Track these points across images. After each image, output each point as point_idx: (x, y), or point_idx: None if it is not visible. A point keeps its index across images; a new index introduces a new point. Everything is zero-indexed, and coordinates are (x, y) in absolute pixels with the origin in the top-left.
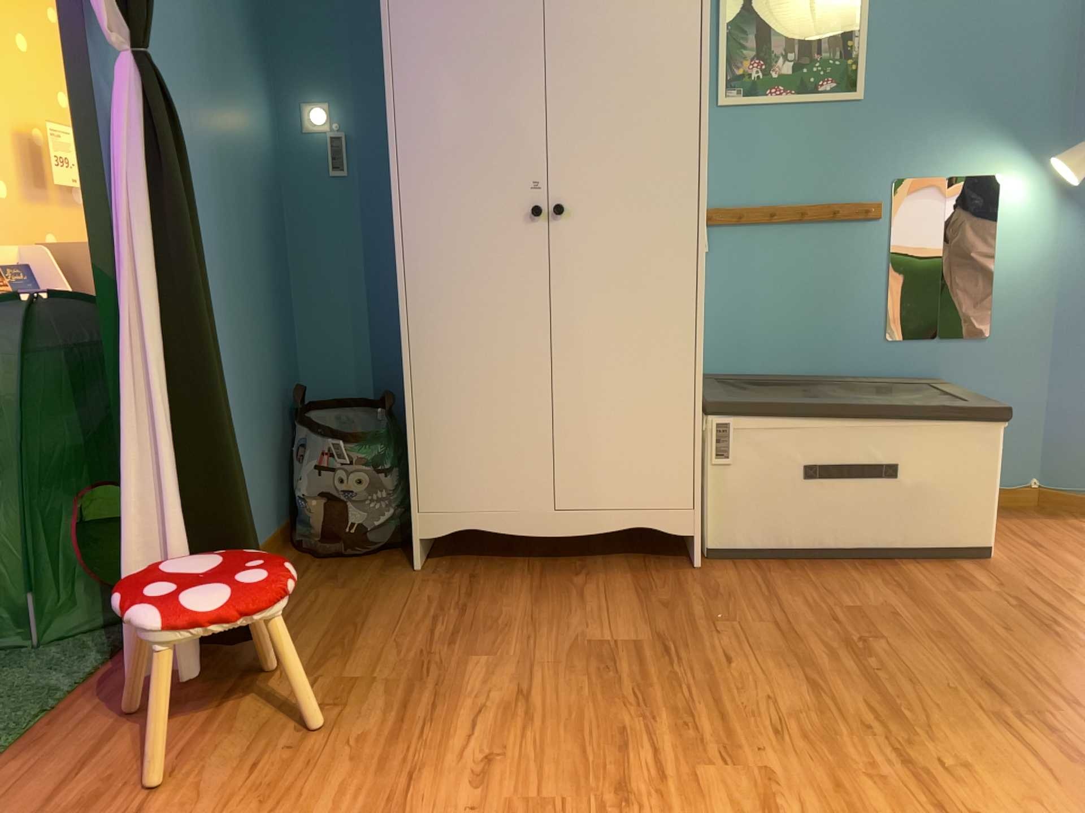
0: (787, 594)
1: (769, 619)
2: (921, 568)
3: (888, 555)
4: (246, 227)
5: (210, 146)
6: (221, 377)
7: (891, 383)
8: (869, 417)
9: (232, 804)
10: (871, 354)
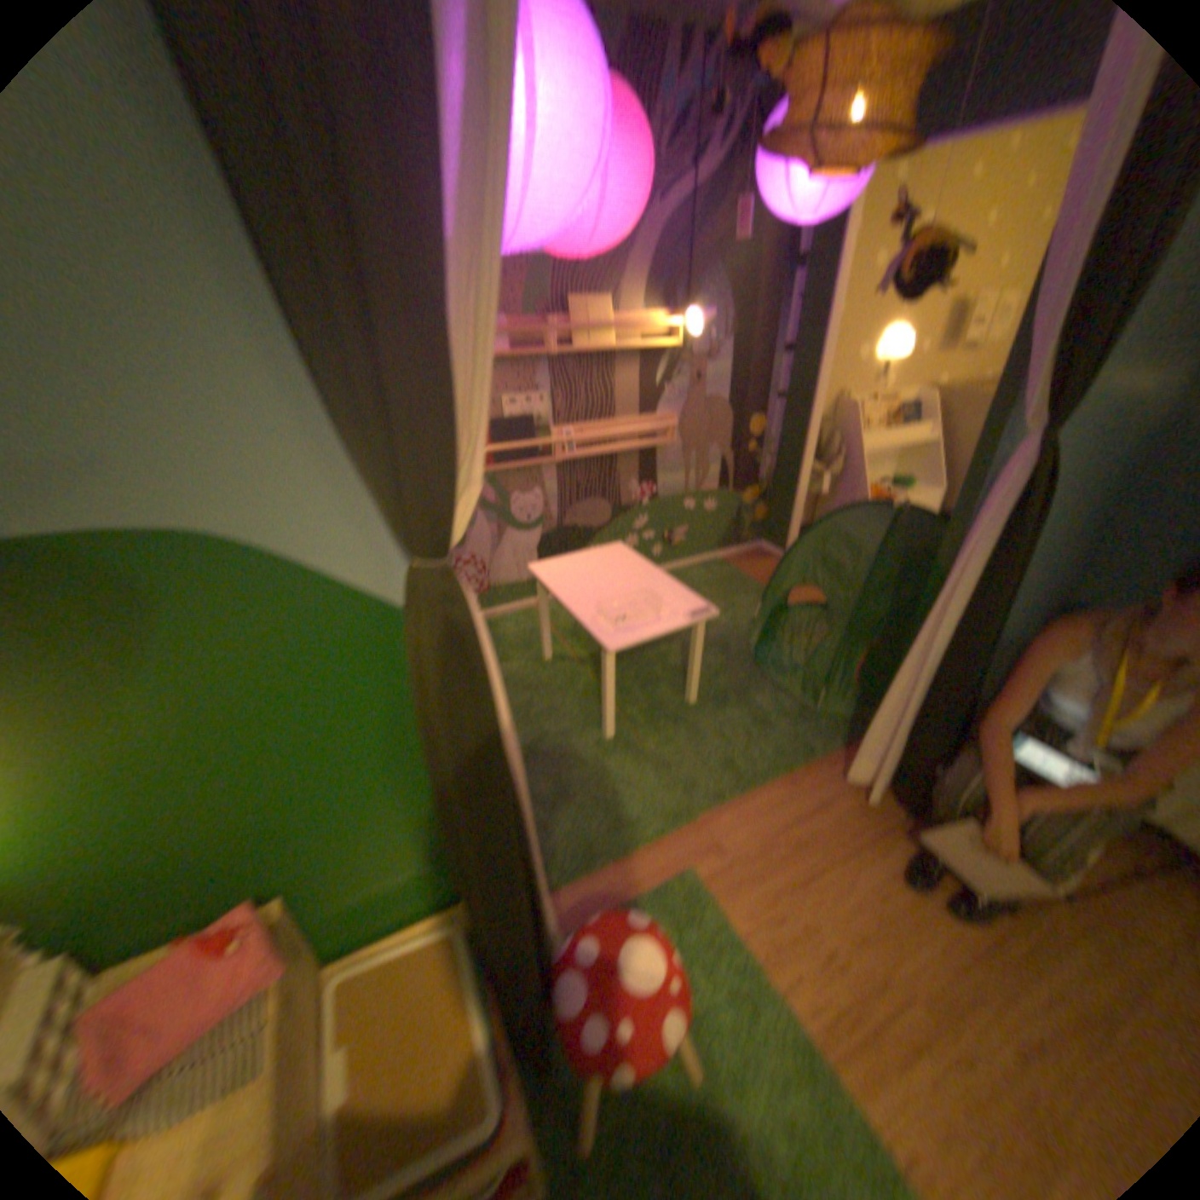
0: None
1: None
2: None
3: None
4: (1085, 502)
5: (1085, 449)
6: (990, 660)
7: None
8: None
9: (868, 919)
10: None
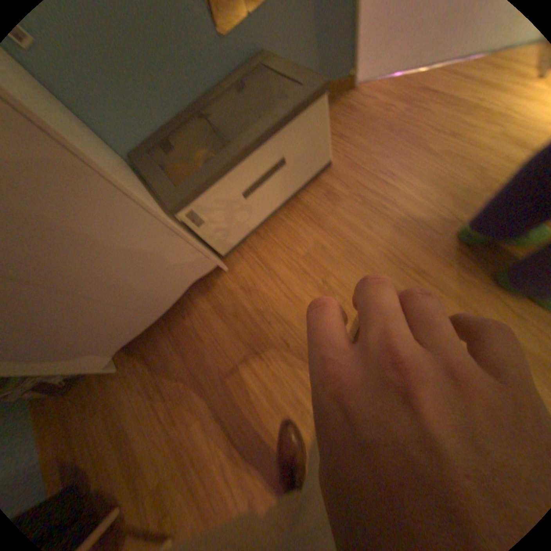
0: (274, 261)
1: (280, 290)
2: (309, 192)
3: (293, 193)
4: None
5: None
6: None
7: (241, 75)
8: (260, 142)
9: None
10: (216, 53)
